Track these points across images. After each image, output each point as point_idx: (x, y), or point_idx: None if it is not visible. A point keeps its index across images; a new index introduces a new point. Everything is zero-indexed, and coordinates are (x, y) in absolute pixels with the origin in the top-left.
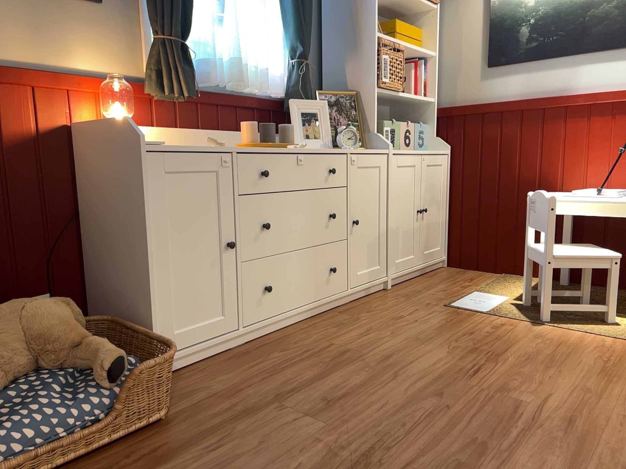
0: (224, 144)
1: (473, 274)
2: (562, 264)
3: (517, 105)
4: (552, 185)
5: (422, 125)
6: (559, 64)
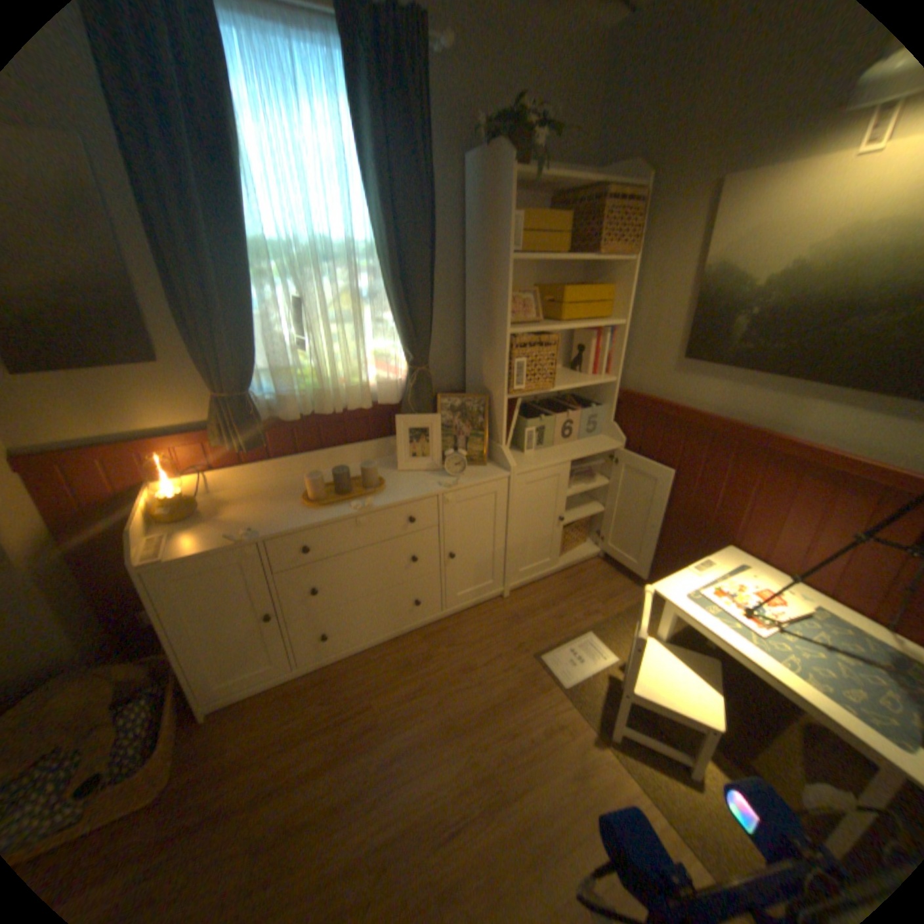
0: (250, 533)
1: (621, 584)
2: (645, 706)
3: (710, 423)
4: (731, 536)
5: (600, 405)
6: (784, 385)
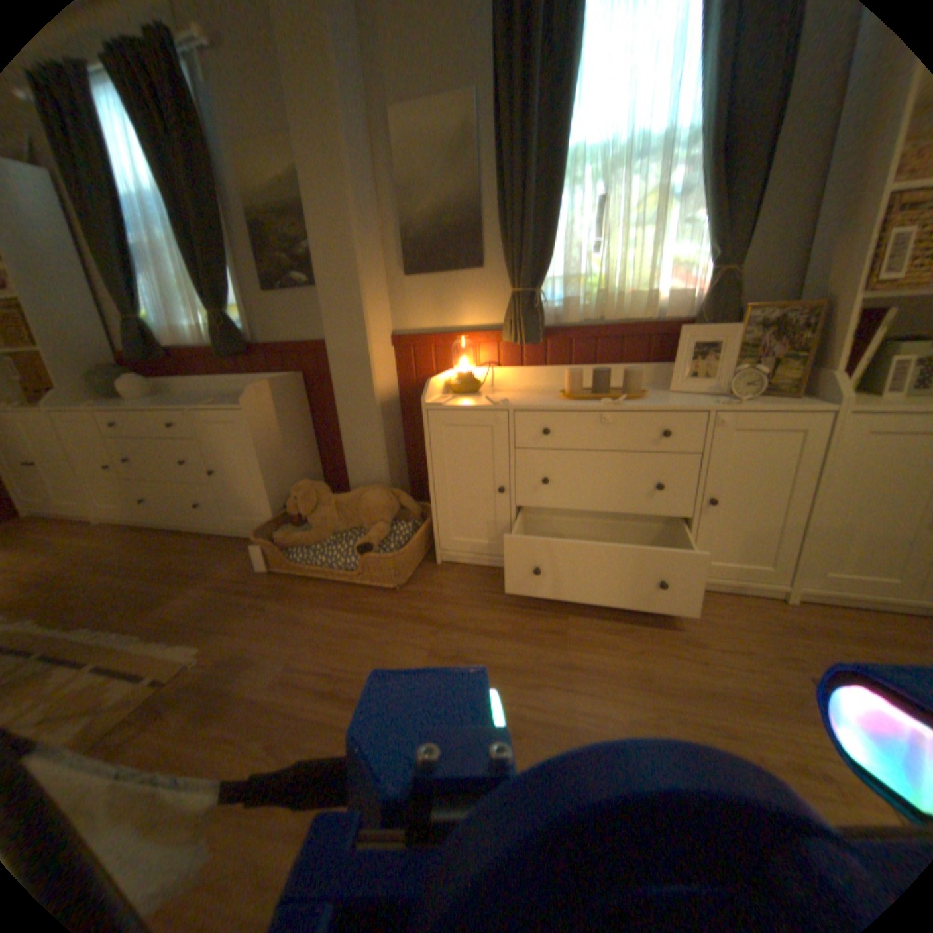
0: (506, 401)
1: None
2: None
3: None
4: None
5: None
6: None
